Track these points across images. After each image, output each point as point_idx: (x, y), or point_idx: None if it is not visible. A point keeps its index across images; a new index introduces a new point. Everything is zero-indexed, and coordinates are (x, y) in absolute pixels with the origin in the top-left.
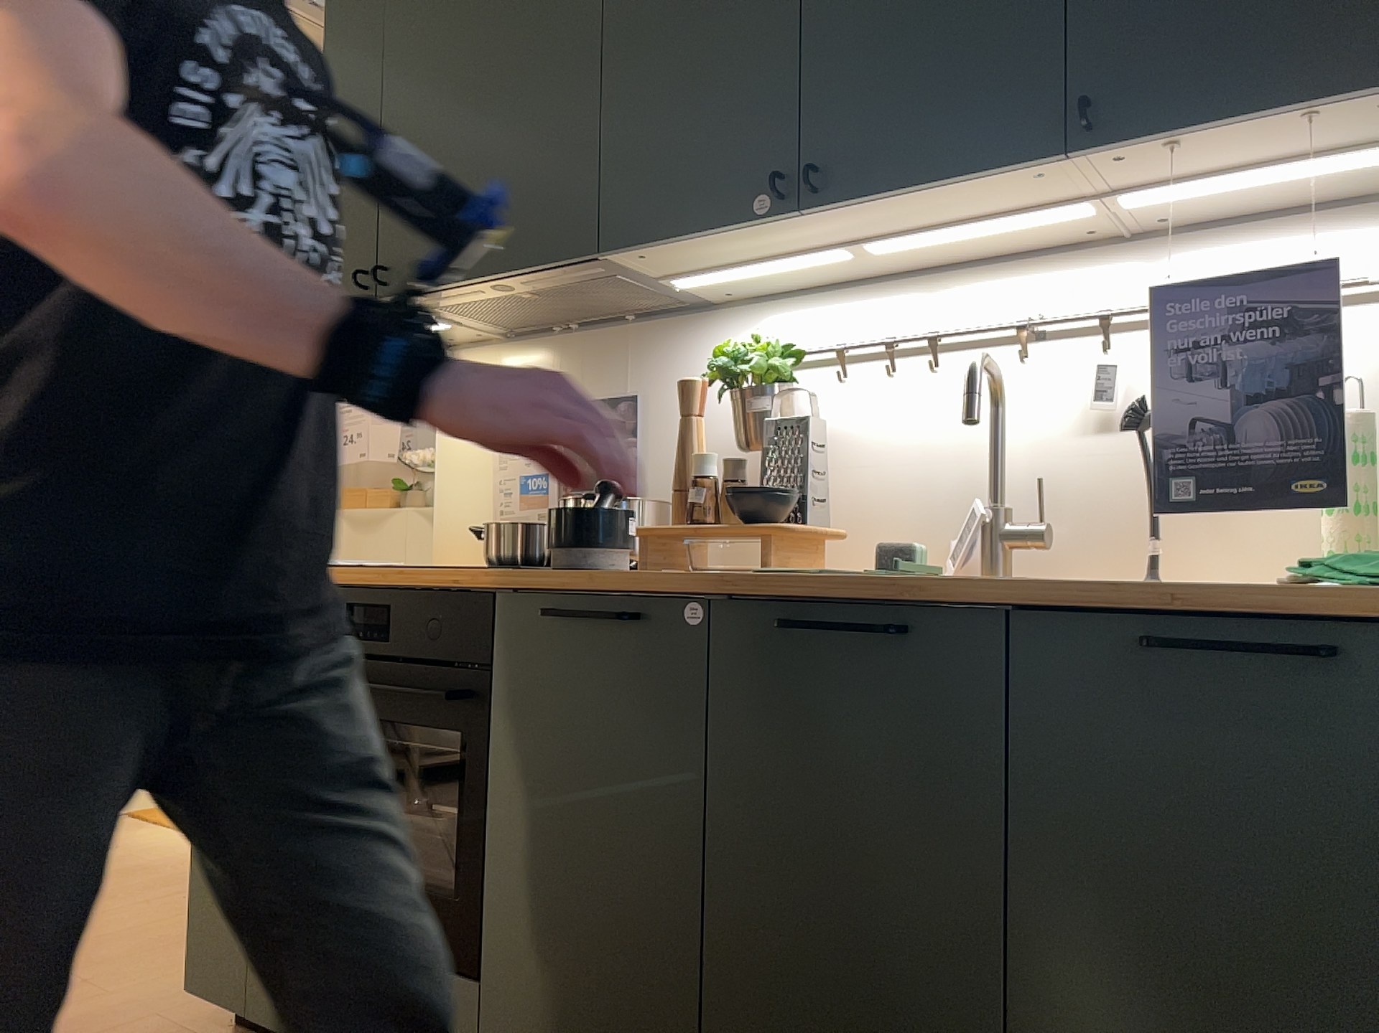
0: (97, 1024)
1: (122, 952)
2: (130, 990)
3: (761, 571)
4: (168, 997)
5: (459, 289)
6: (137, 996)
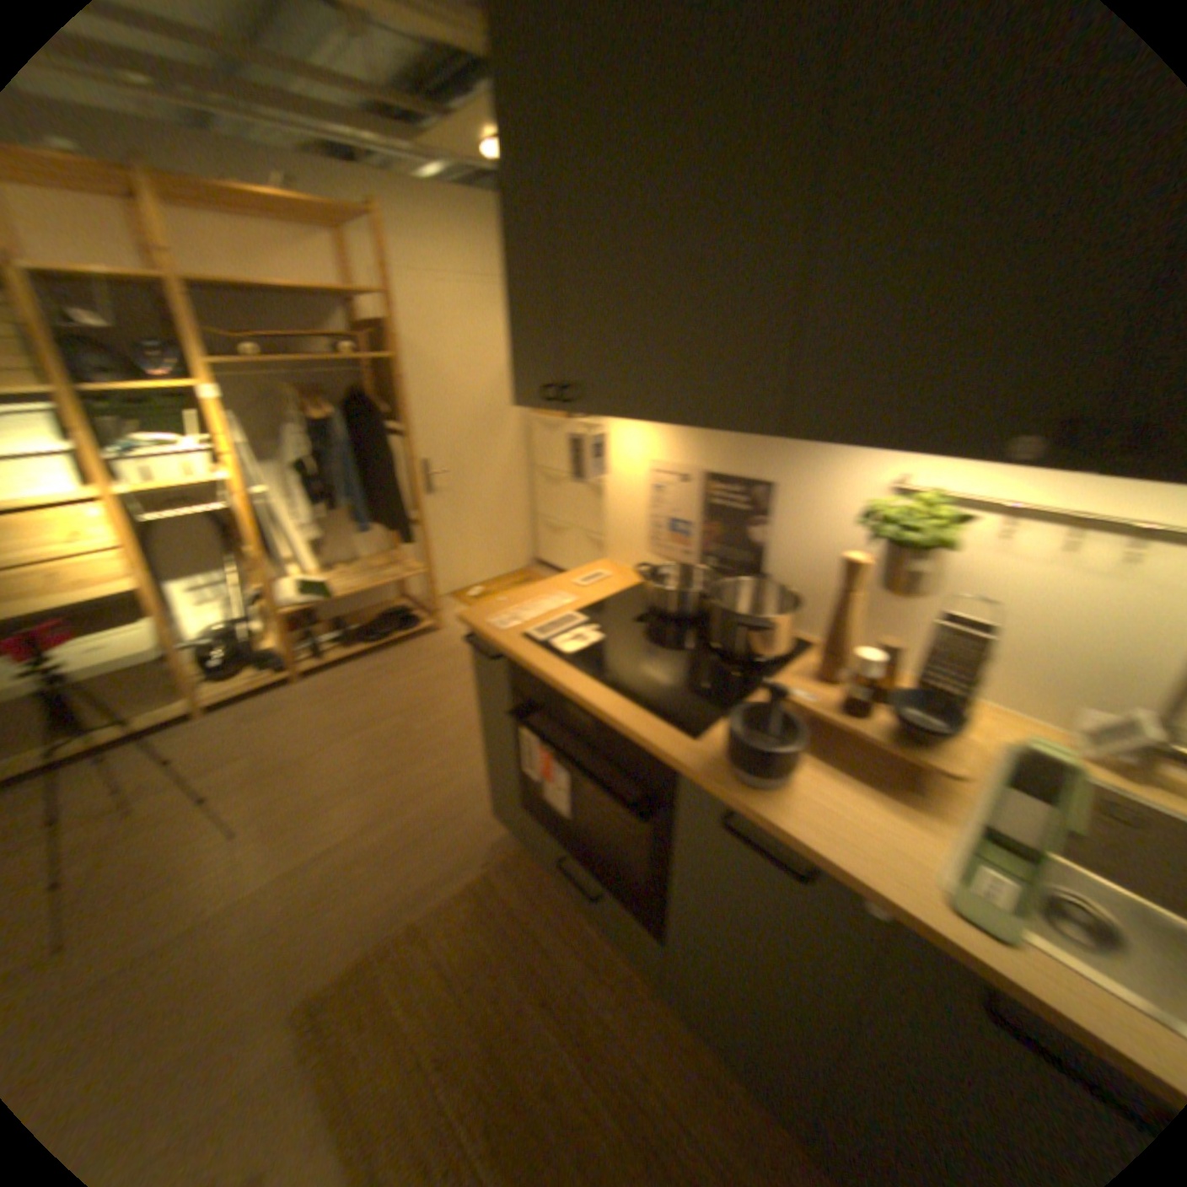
0: (451, 809)
1: (456, 737)
2: (463, 775)
3: (955, 898)
4: (483, 786)
5: (626, 419)
6: (467, 783)
